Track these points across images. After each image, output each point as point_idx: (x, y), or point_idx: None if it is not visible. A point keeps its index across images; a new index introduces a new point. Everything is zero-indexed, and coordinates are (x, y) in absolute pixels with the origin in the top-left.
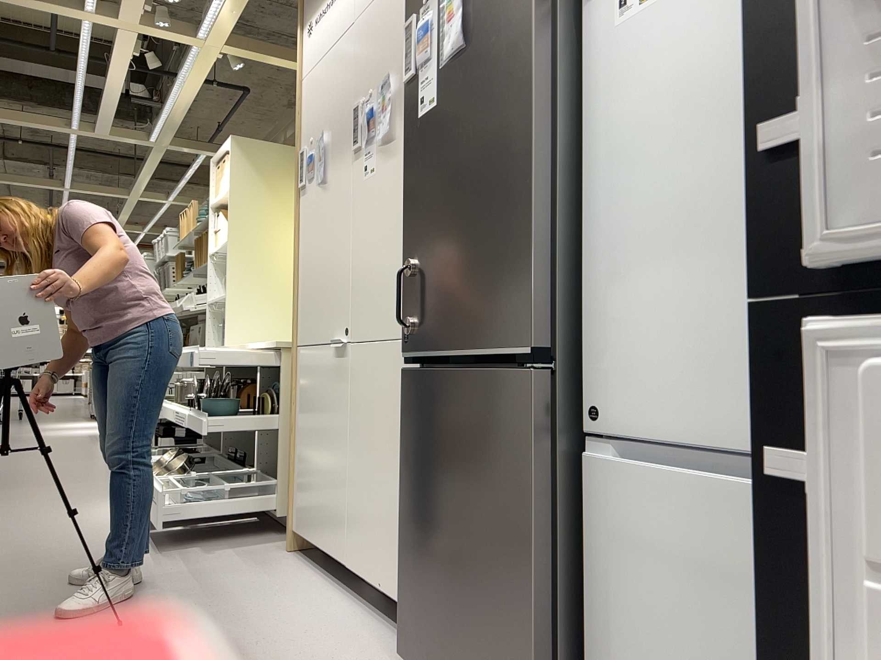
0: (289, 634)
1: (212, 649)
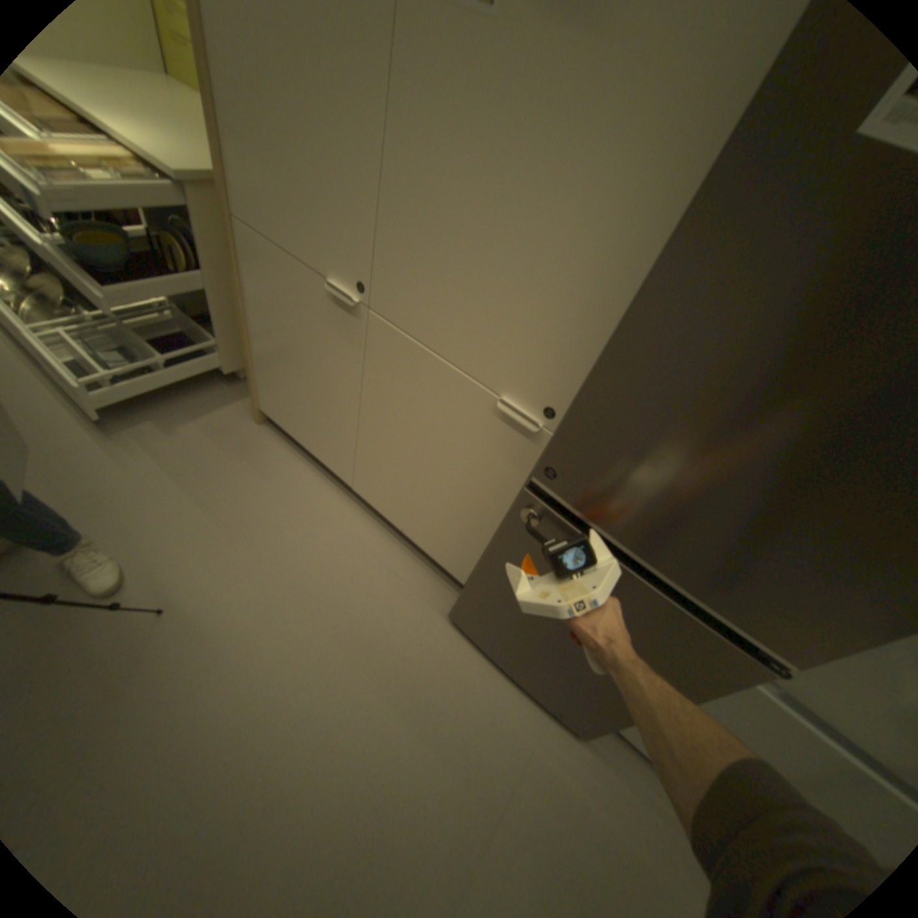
0: (338, 581)
1: (283, 625)
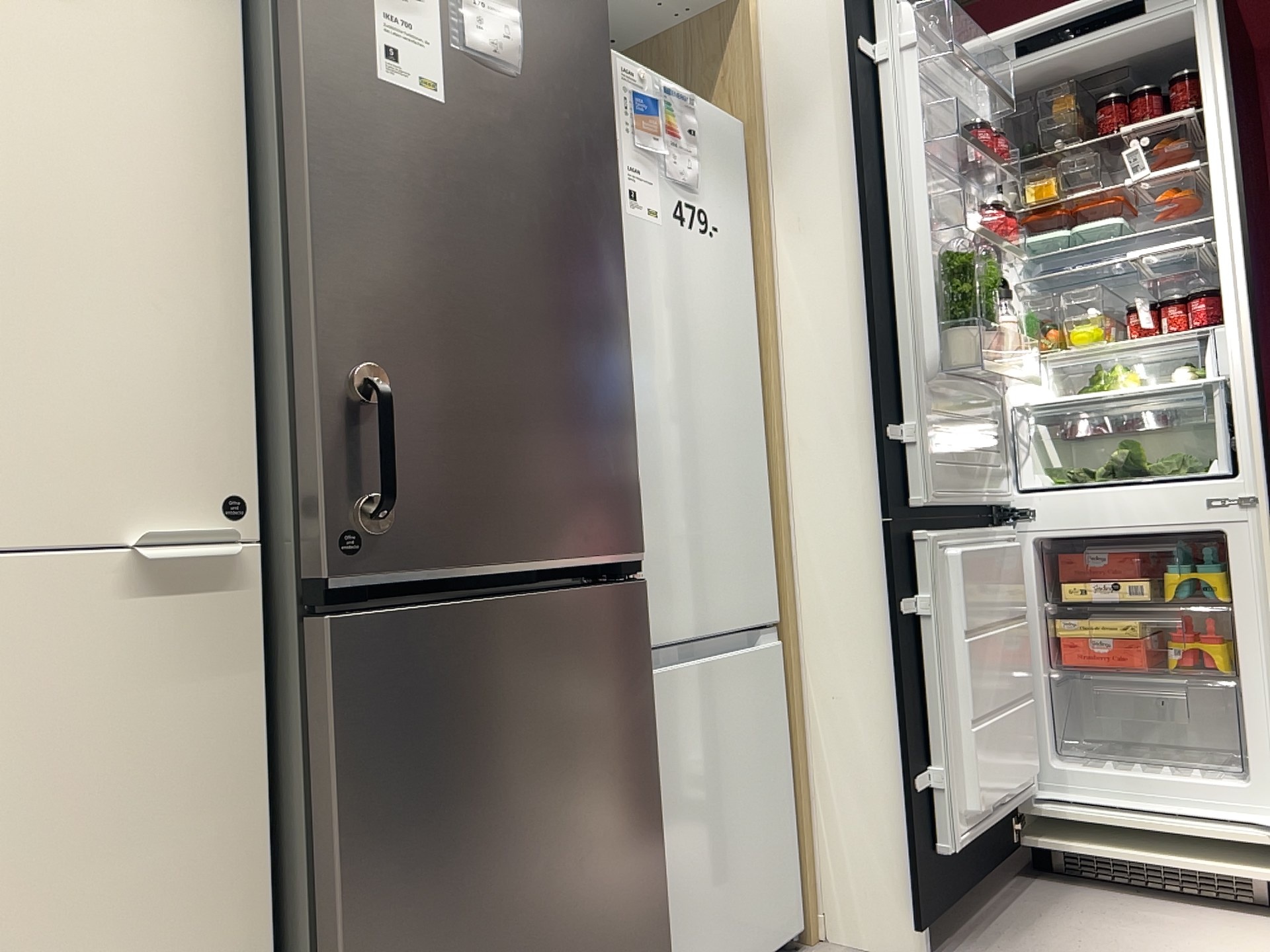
0: None
1: None
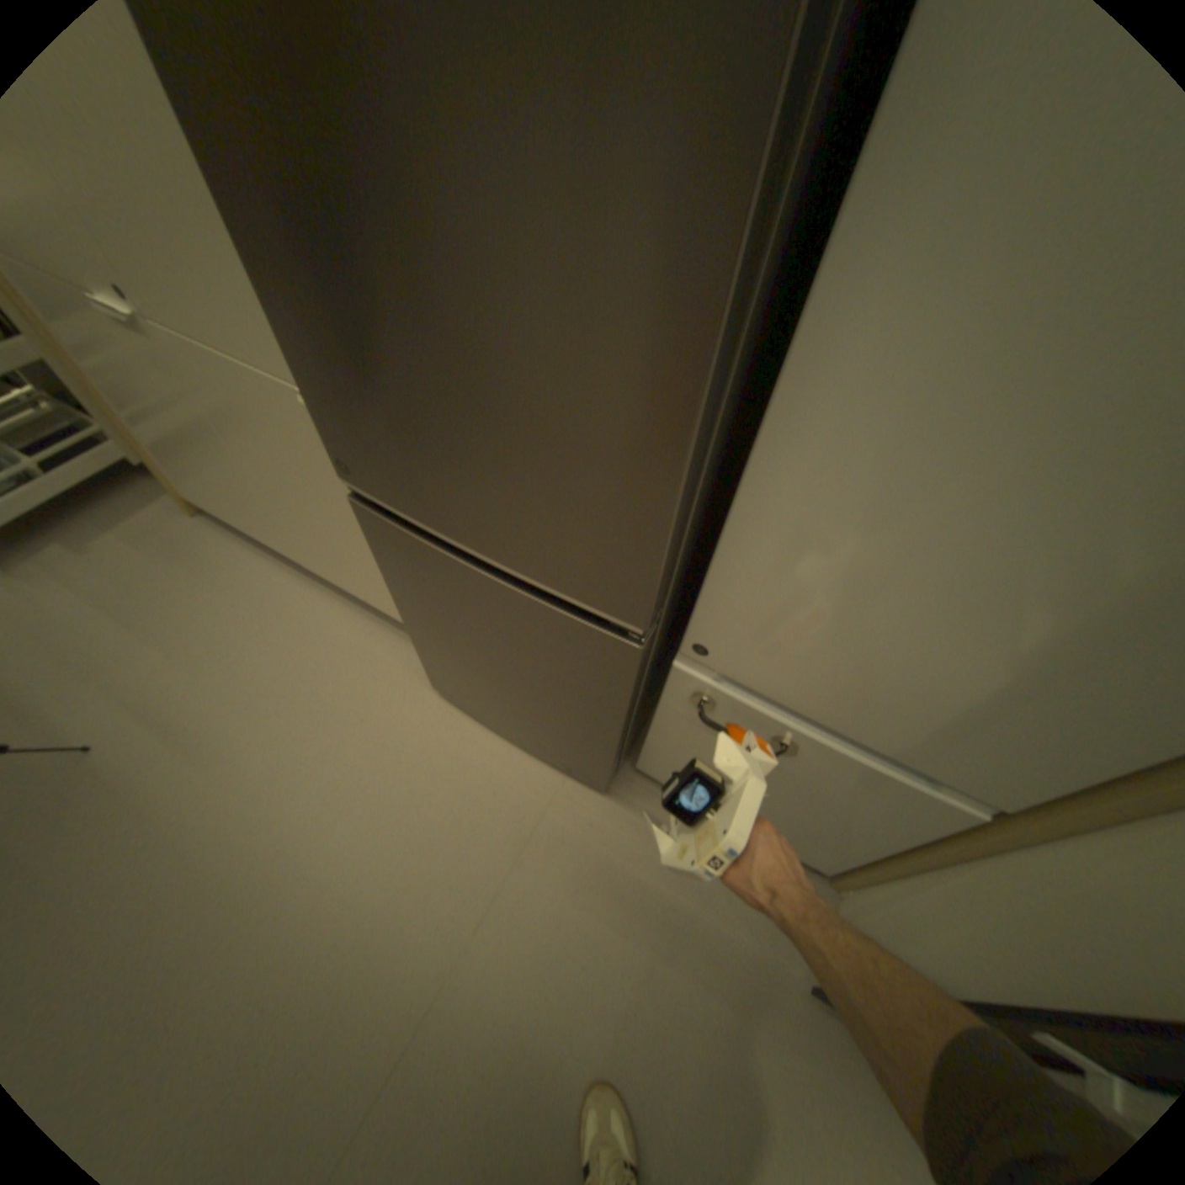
0: (299, 675)
1: (233, 736)
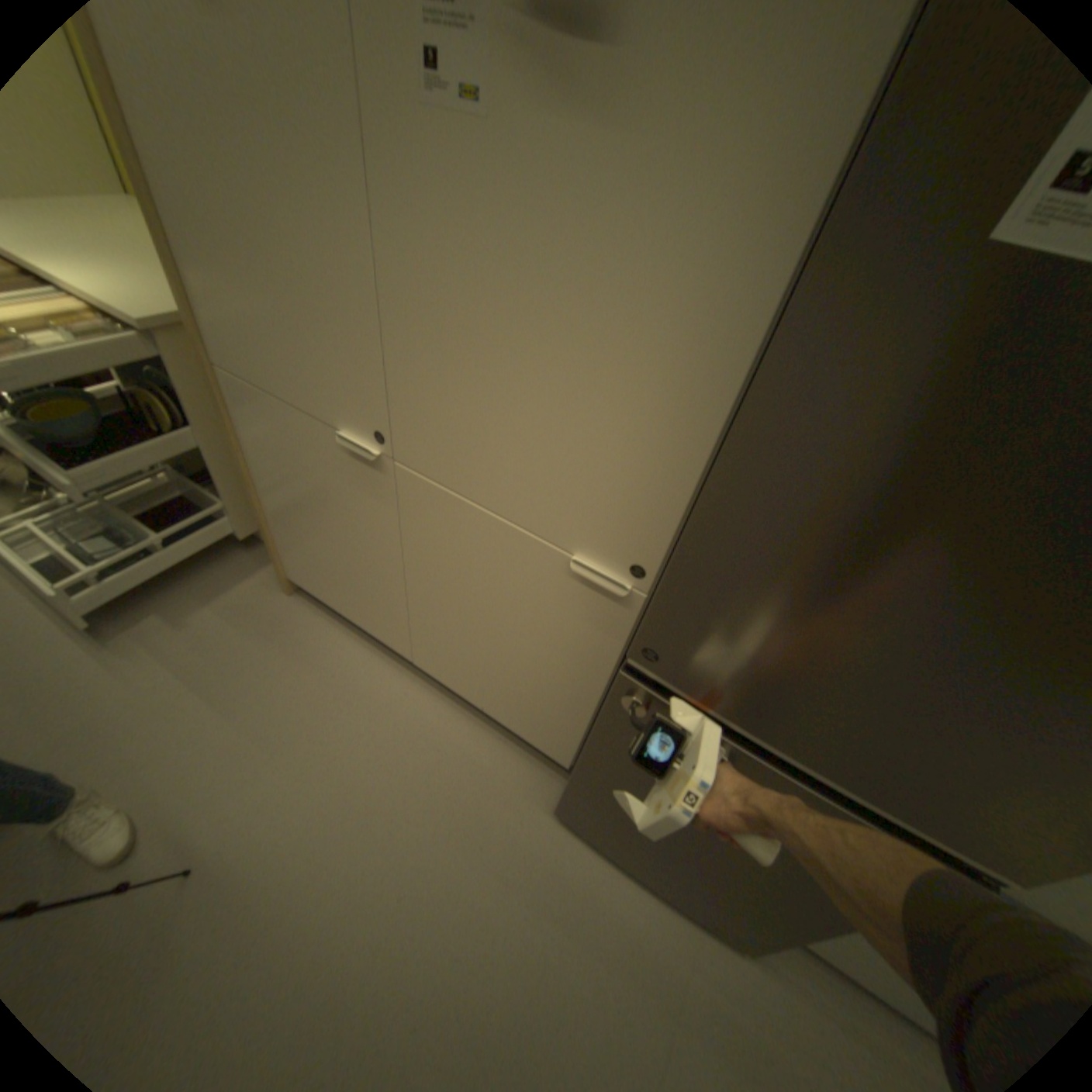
0: (409, 789)
1: (345, 863)
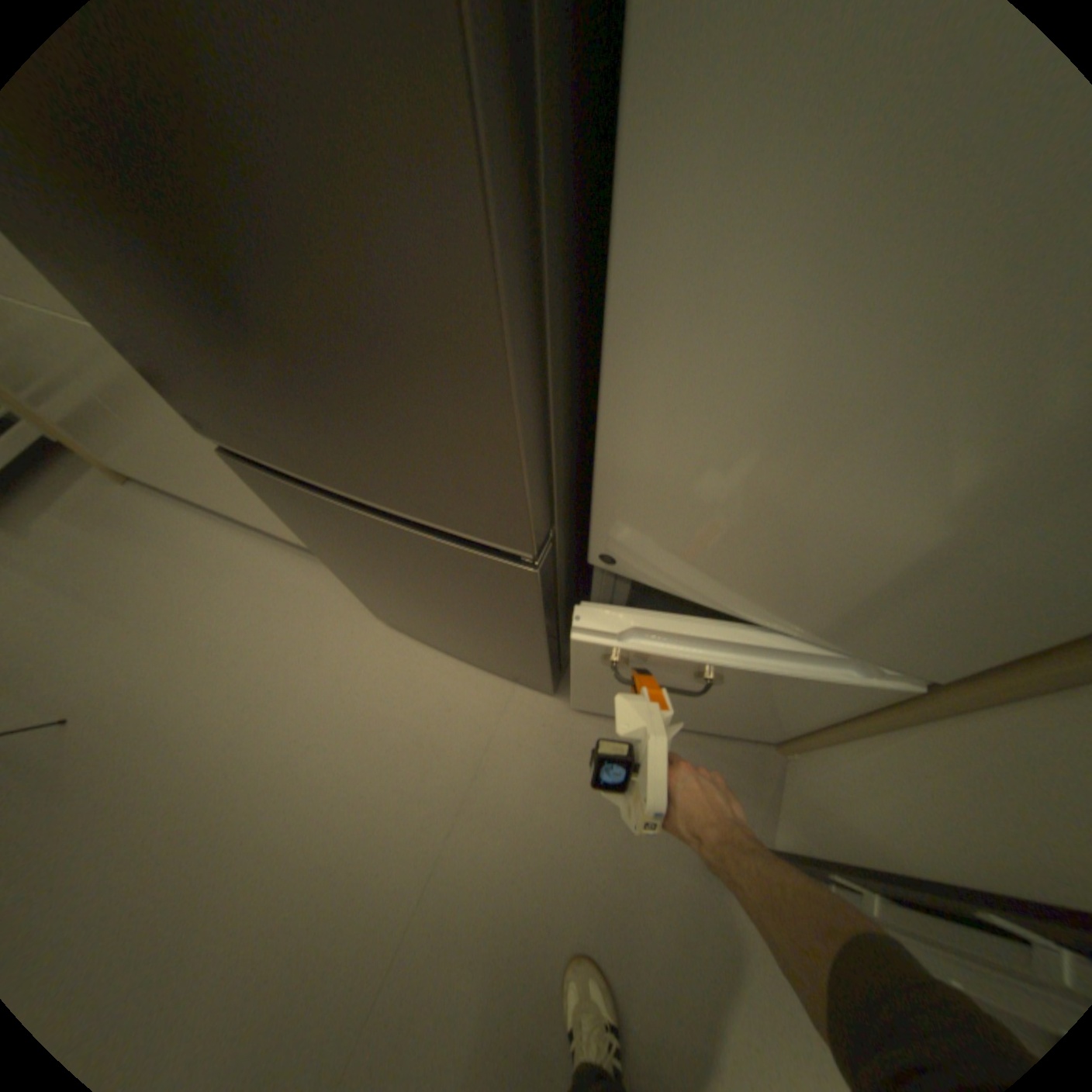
0: (248, 625)
1: (195, 691)
